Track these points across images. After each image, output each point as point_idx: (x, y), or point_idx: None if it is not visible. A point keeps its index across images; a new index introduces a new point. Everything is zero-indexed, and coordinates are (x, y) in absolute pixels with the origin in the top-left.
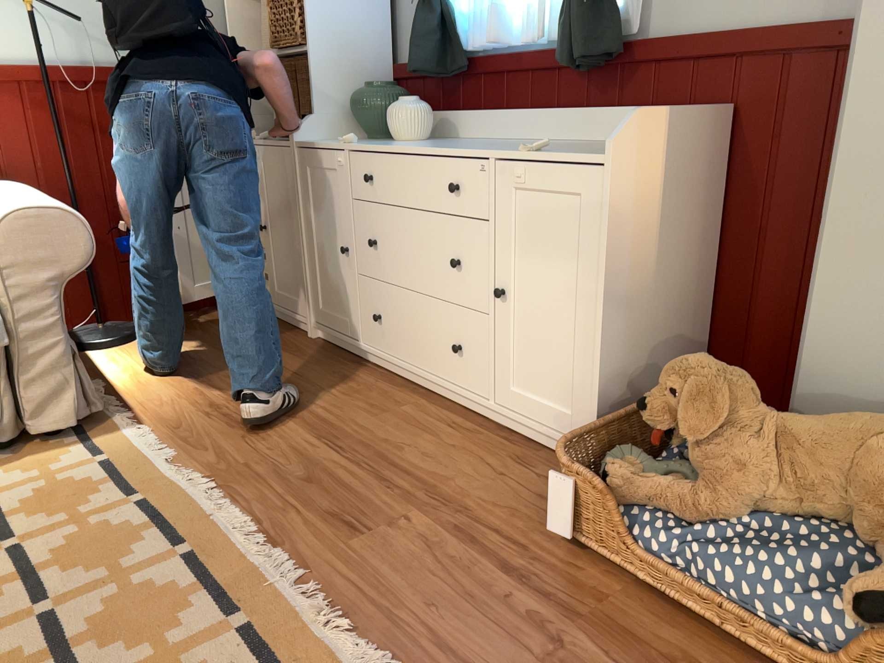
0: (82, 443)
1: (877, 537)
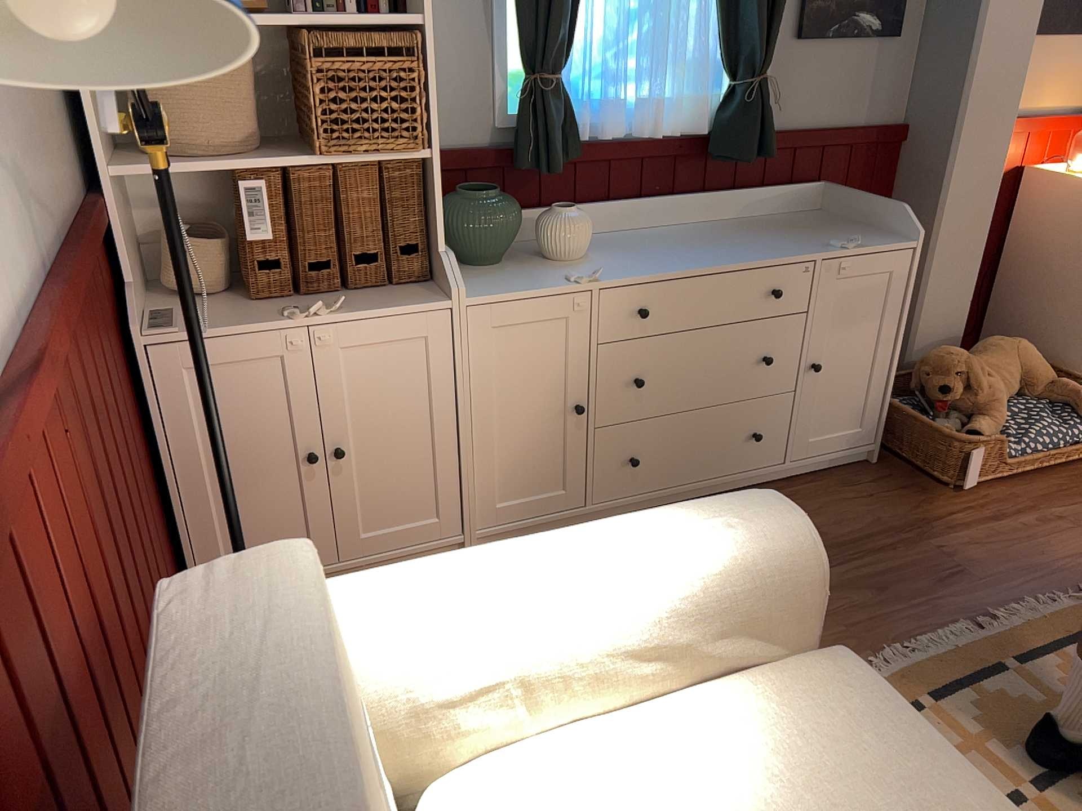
0: None
1: (1036, 392)
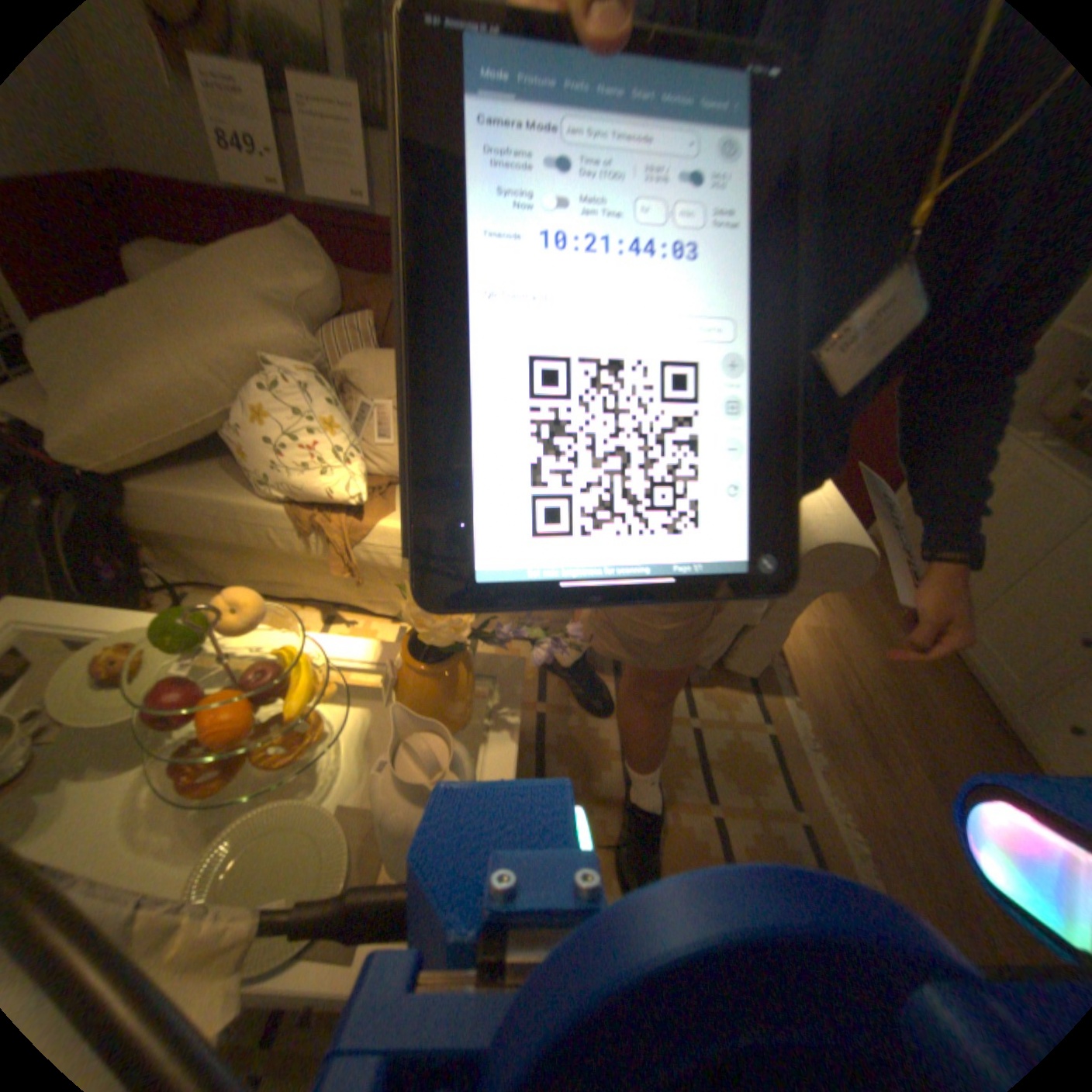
0: (755, 698)
1: None
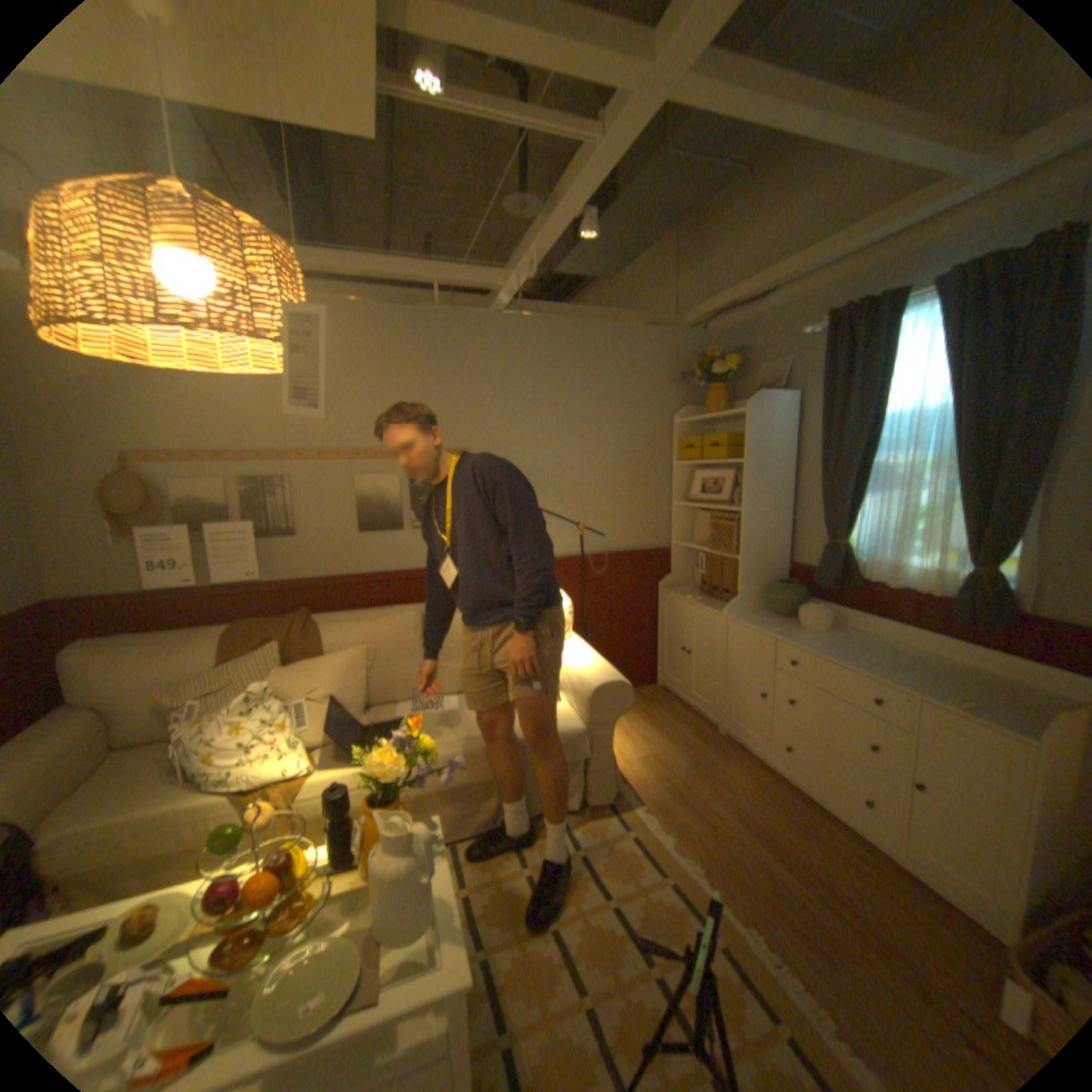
0: (616, 819)
1: None
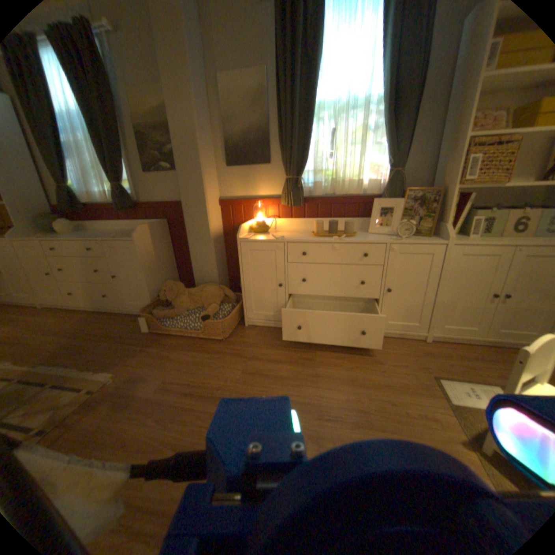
0: None
1: (208, 307)
